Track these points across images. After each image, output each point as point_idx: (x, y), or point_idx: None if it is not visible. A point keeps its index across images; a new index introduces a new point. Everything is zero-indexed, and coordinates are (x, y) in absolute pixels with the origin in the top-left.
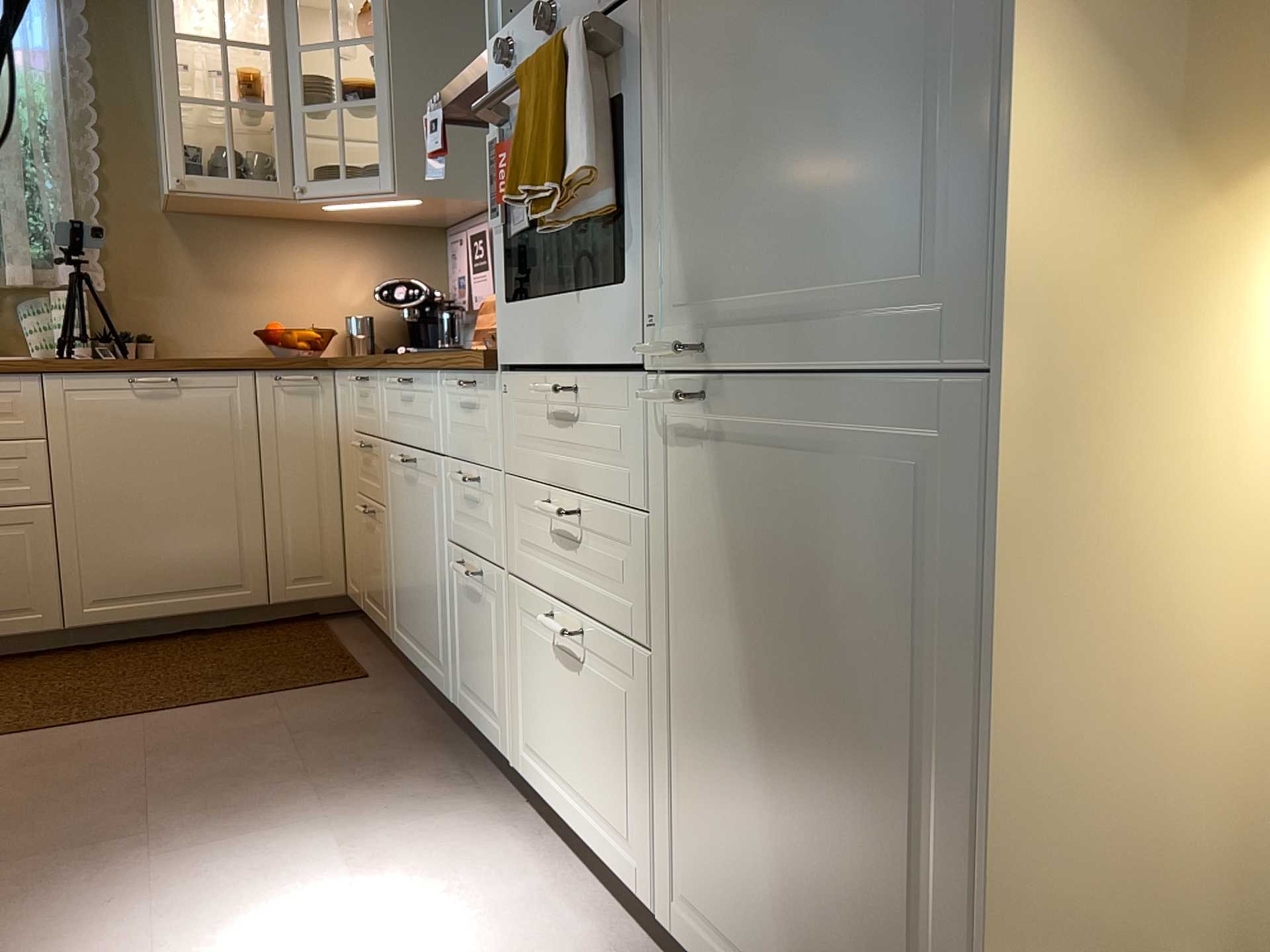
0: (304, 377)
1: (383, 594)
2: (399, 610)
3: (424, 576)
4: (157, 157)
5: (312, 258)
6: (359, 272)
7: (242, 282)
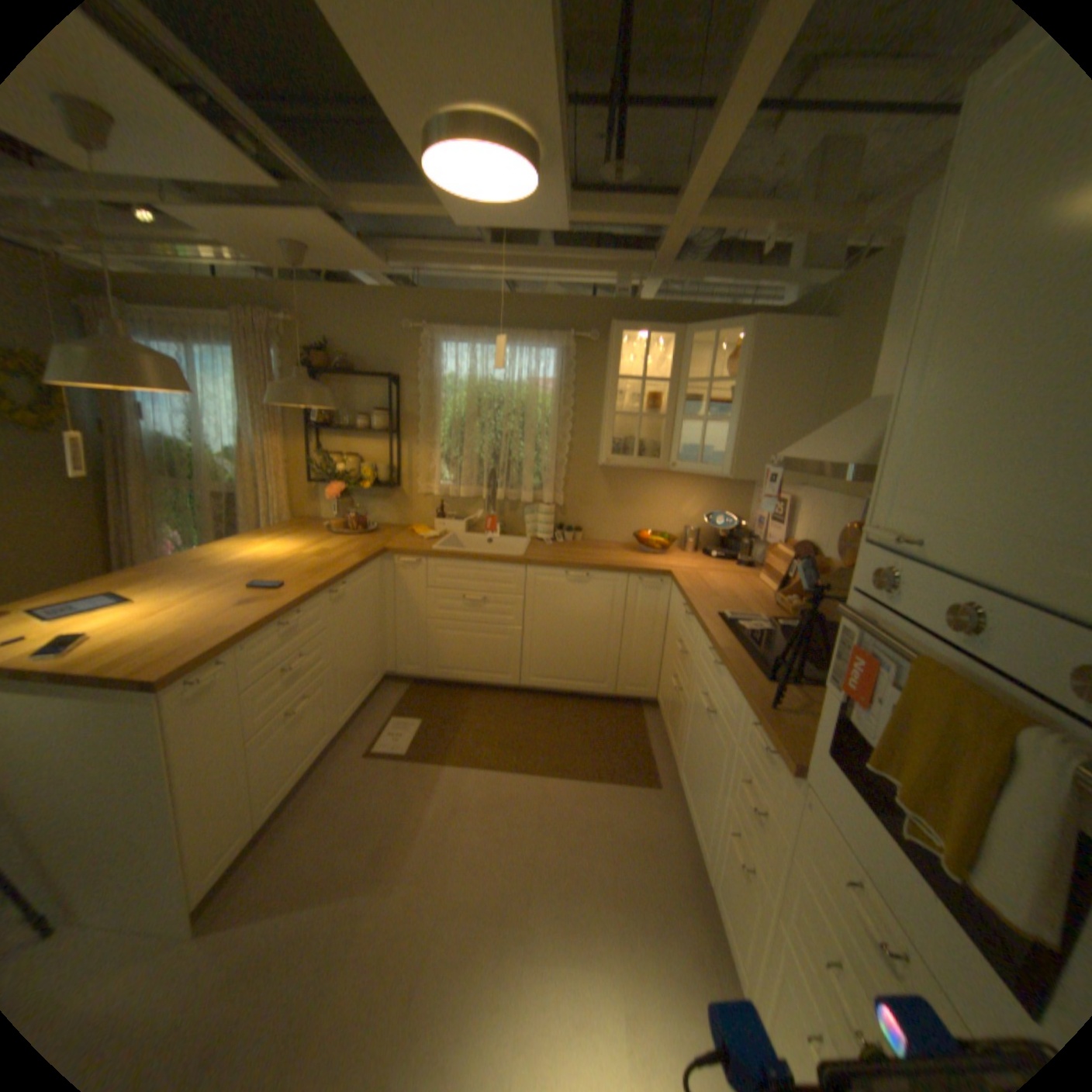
0: (655, 583)
1: (678, 741)
2: (686, 769)
3: (707, 785)
4: (598, 434)
5: (671, 492)
6: (697, 500)
7: (630, 503)
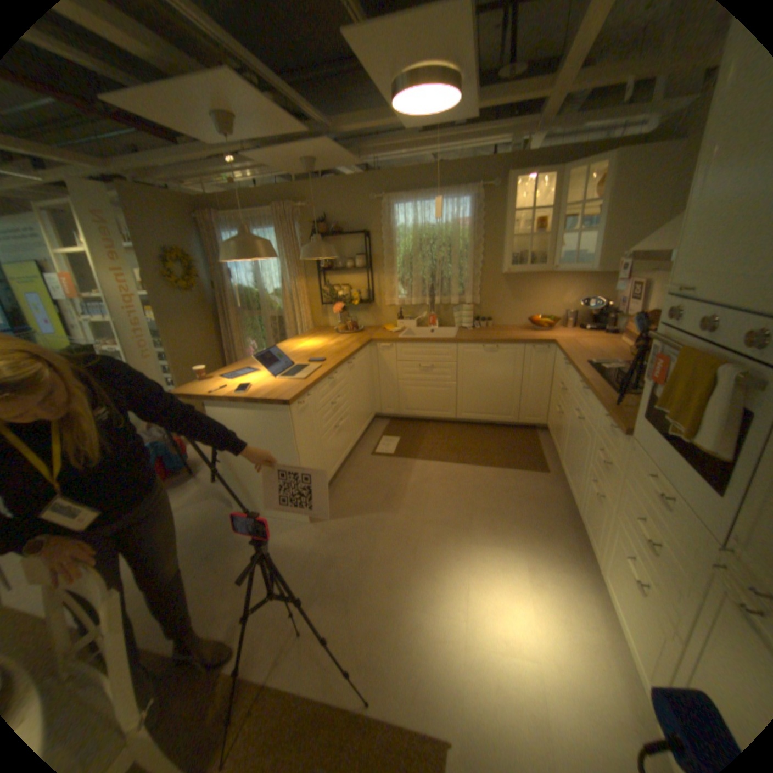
0: (544, 348)
1: (560, 444)
2: (566, 458)
3: (578, 462)
4: (501, 252)
5: (555, 286)
6: (575, 290)
7: (526, 297)
